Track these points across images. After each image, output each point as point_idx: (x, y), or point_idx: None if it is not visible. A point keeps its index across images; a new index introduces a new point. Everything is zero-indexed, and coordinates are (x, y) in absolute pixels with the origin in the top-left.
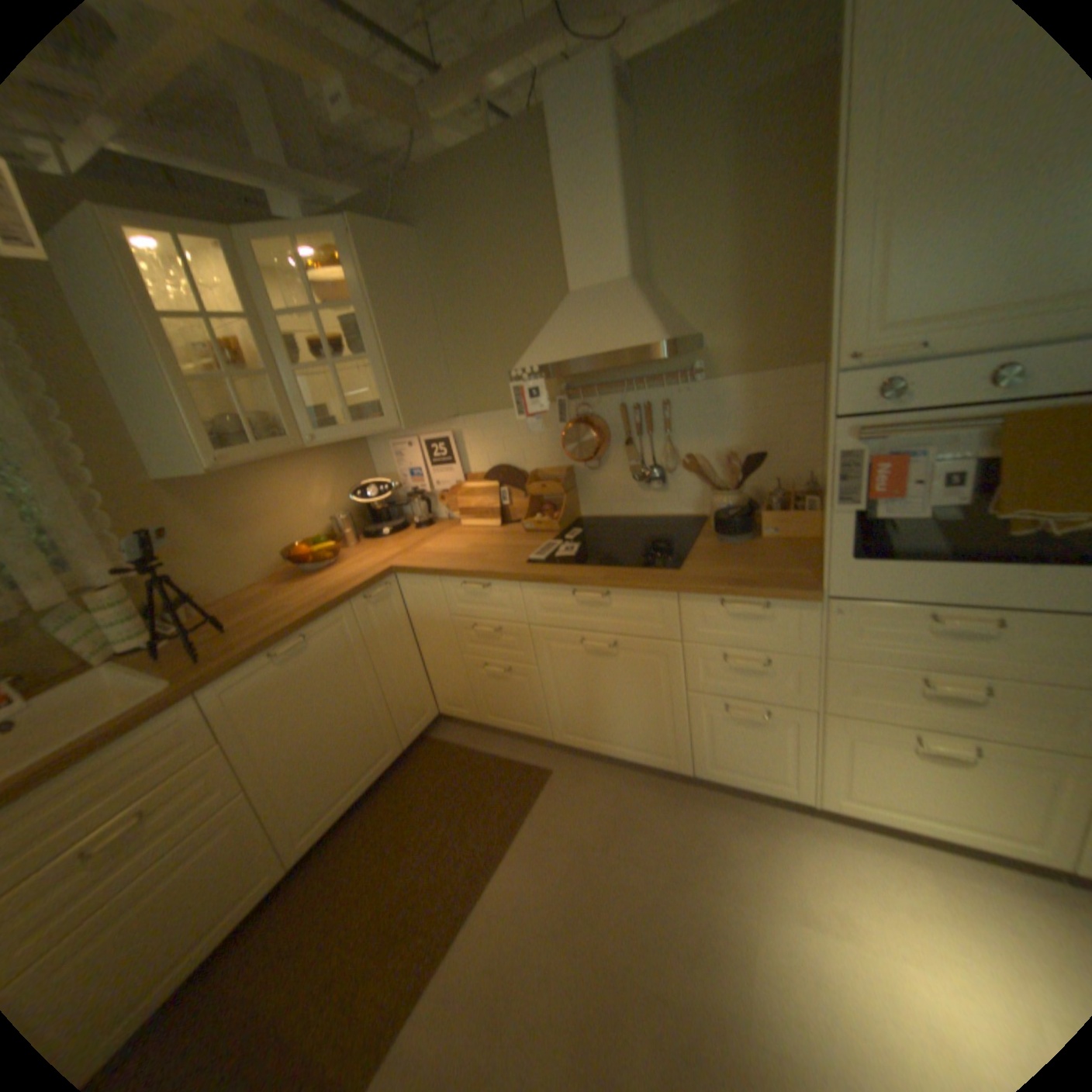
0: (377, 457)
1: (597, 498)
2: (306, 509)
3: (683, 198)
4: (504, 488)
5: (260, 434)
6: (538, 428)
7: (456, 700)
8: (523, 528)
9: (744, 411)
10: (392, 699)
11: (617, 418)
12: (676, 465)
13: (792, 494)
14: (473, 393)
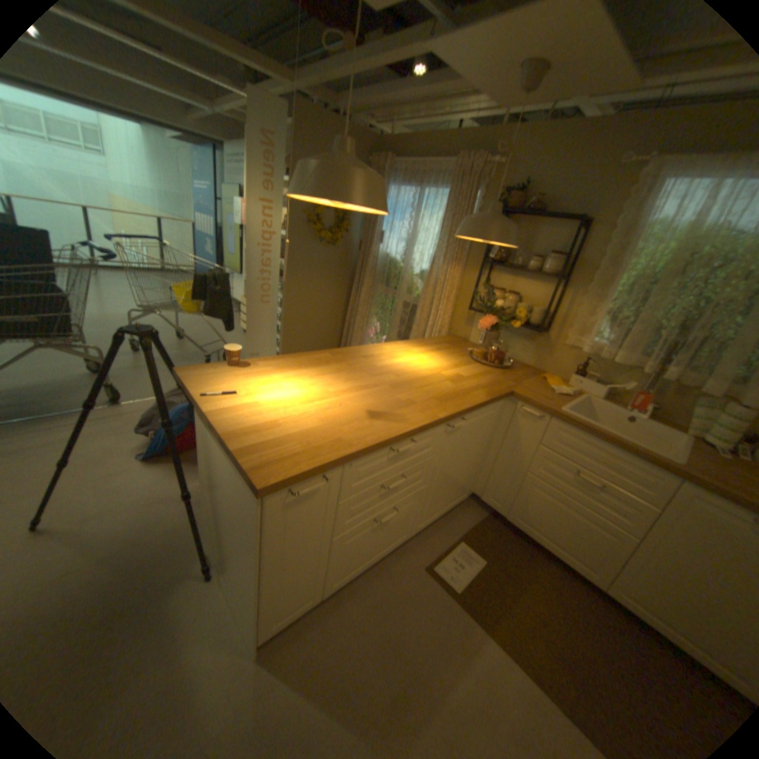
0: None
1: None
2: None
3: None
4: None
5: None
6: None
7: None
8: None
9: None
10: None
11: None
12: None
13: None
14: None
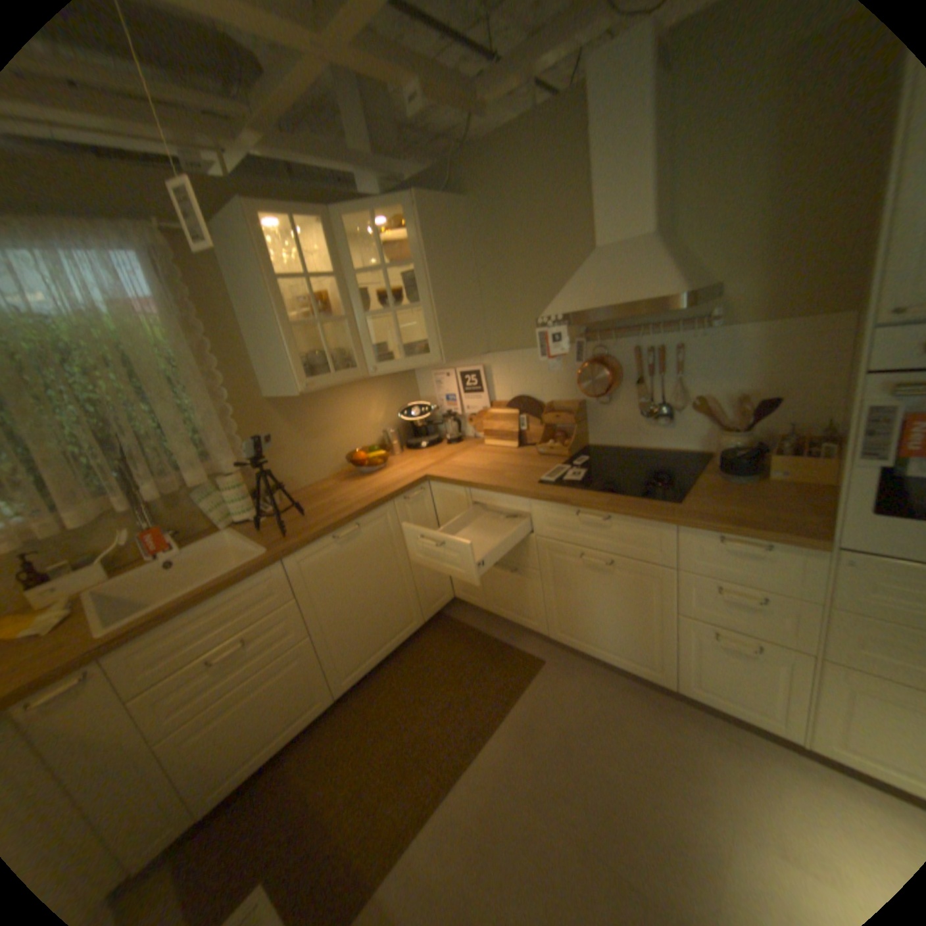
0: (421, 383)
1: (604, 429)
2: (365, 423)
3: (715, 153)
4: (522, 414)
5: (338, 365)
6: (556, 365)
7: (469, 588)
8: (536, 450)
9: (761, 356)
10: (419, 580)
11: (630, 359)
12: (684, 404)
13: (807, 440)
14: (502, 333)
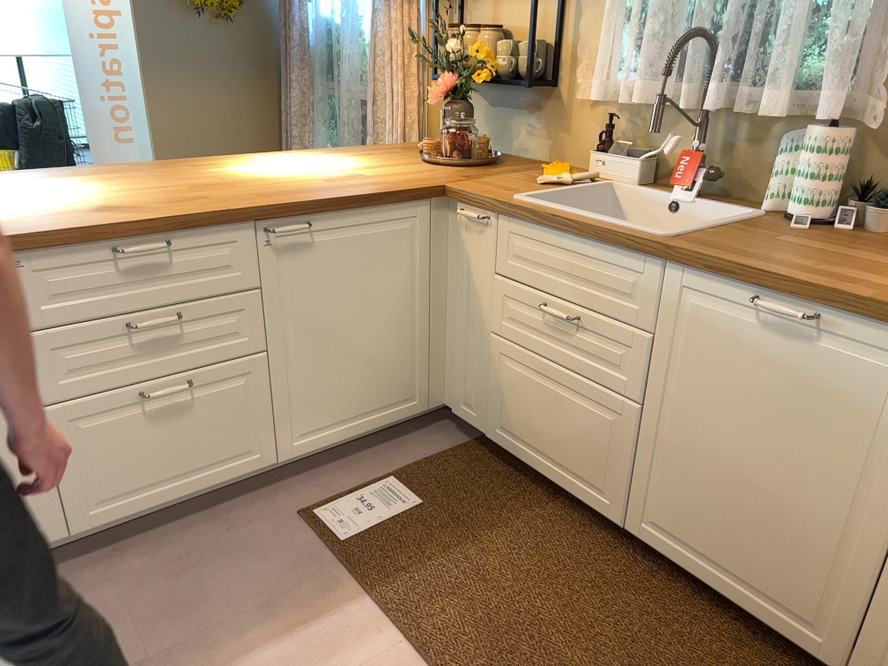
0: None
1: None
2: None
3: None
4: None
5: None
6: None
7: None
8: None
9: None
10: None
11: None
12: None
13: None
14: None
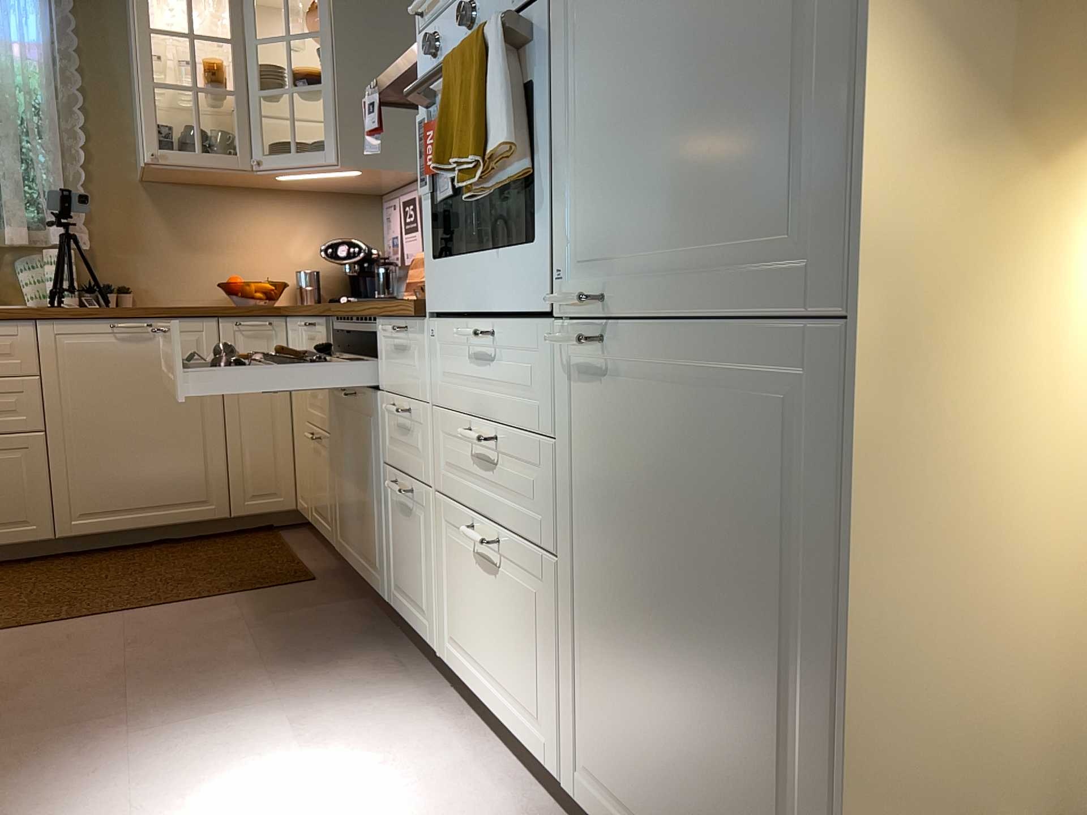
0: (385, 224)
1: None
2: (280, 254)
3: None
4: None
5: (219, 149)
6: None
7: (302, 485)
8: None
9: None
10: (234, 448)
11: None
12: None
13: None
14: None
